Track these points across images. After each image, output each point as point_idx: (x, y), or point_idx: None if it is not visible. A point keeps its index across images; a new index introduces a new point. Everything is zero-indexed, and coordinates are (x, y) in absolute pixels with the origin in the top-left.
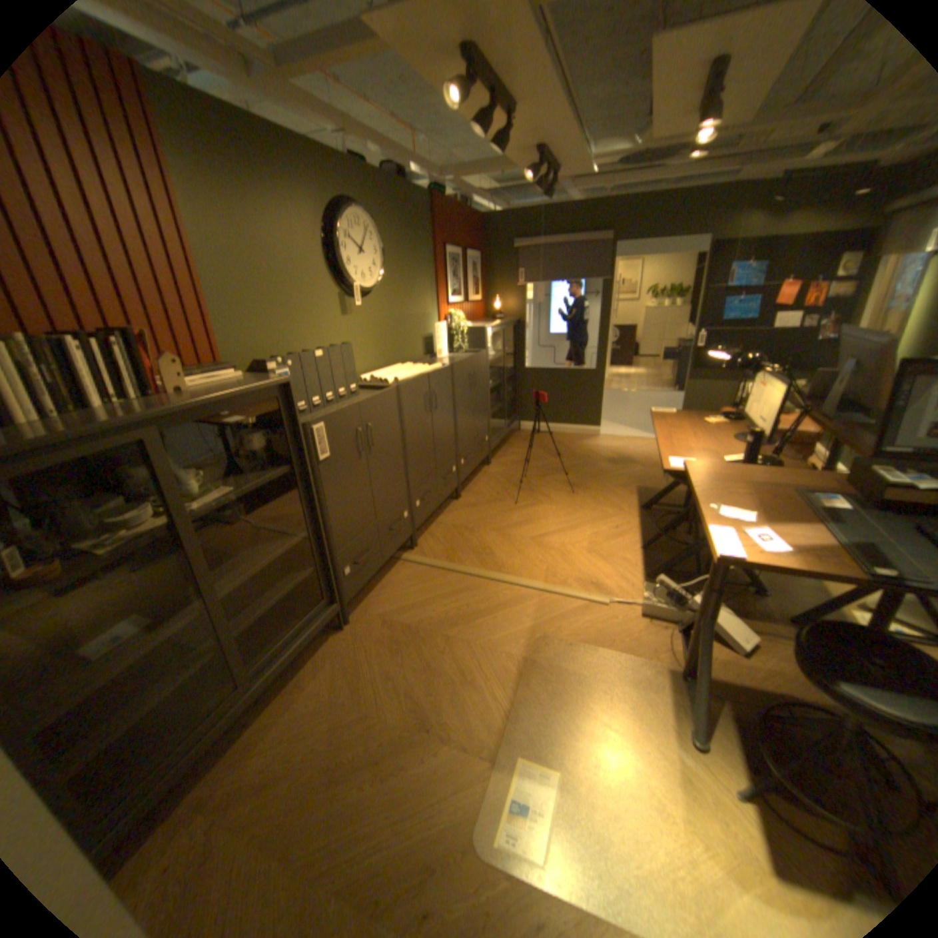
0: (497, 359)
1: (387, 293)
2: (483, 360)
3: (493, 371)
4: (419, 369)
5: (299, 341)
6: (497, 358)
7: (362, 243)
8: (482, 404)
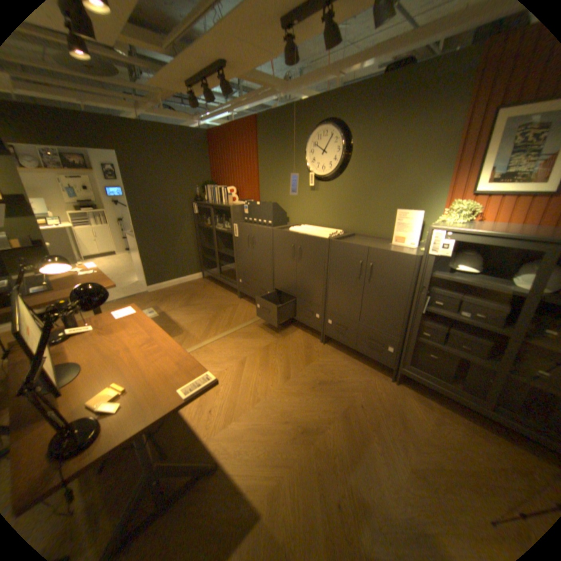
0: (495, 291)
1: (354, 178)
2: (402, 262)
3: (486, 306)
4: (317, 233)
5: (285, 199)
6: (496, 290)
7: (326, 146)
8: (387, 307)
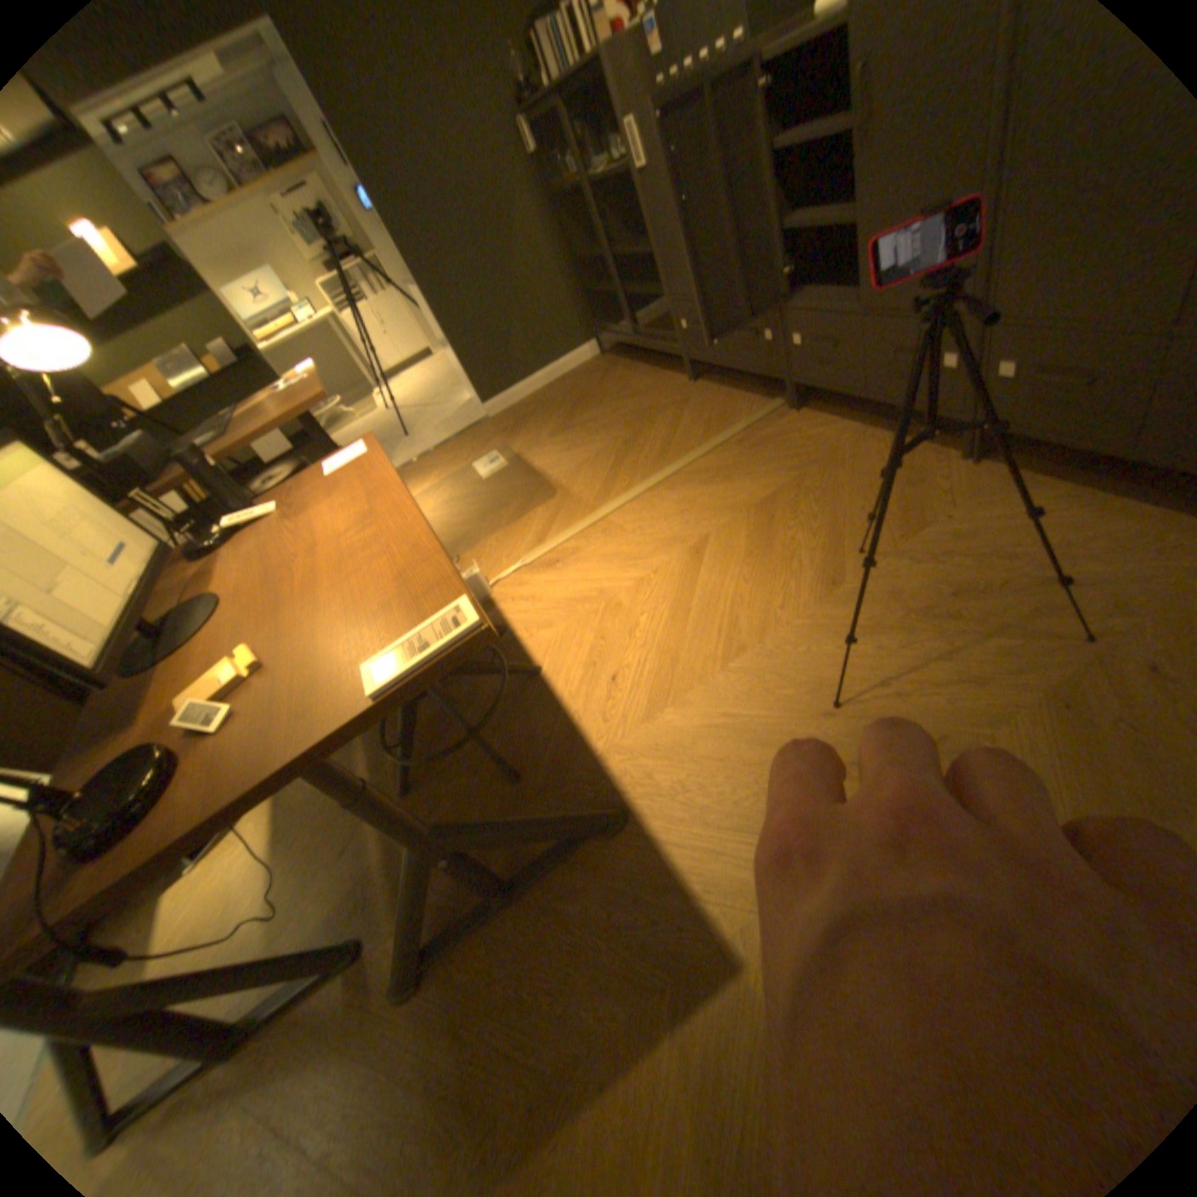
0: None
1: None
2: None
3: None
4: None
5: None
6: None
7: None
8: None
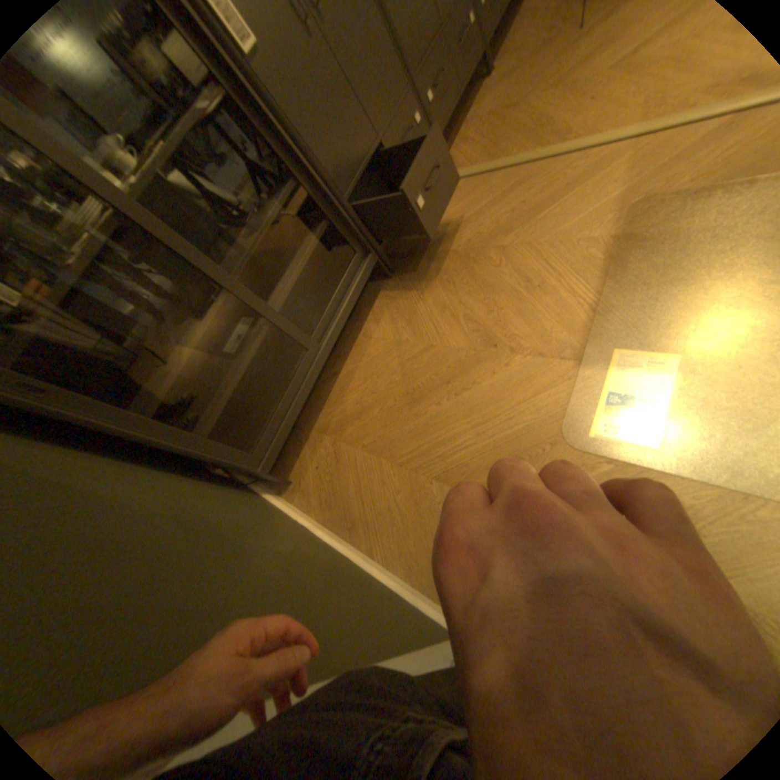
0: None
1: None
2: None
3: None
4: None
5: None
6: None
7: None
8: None
